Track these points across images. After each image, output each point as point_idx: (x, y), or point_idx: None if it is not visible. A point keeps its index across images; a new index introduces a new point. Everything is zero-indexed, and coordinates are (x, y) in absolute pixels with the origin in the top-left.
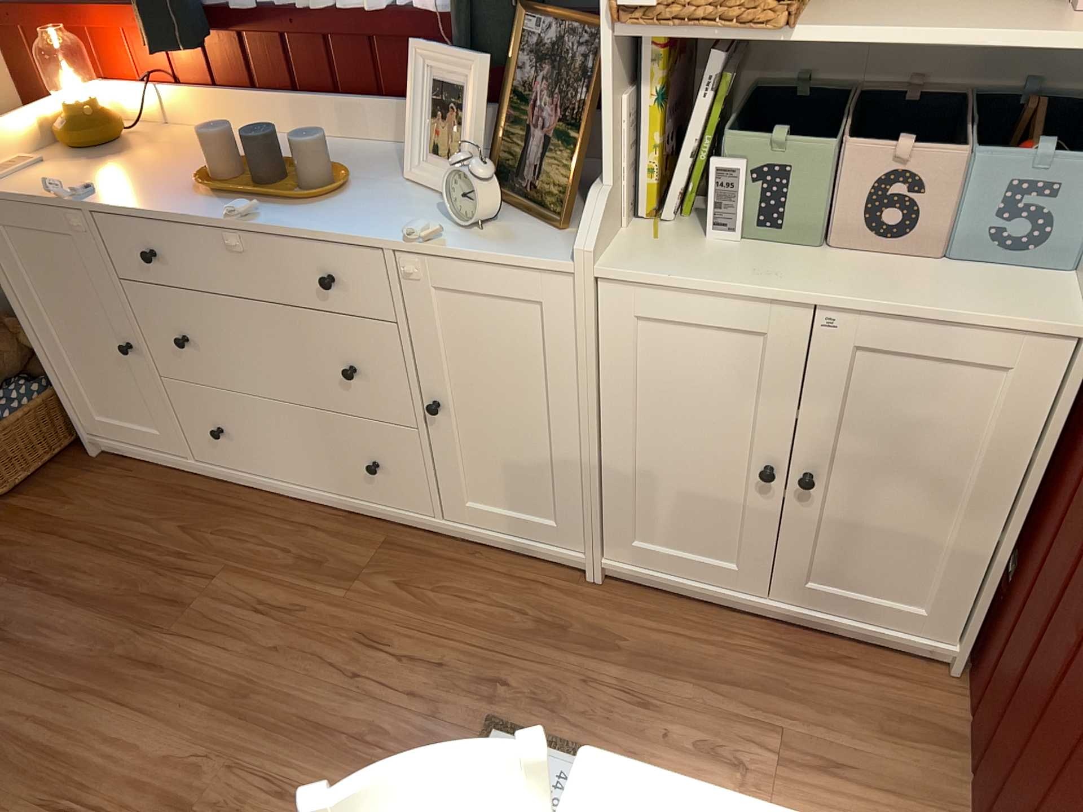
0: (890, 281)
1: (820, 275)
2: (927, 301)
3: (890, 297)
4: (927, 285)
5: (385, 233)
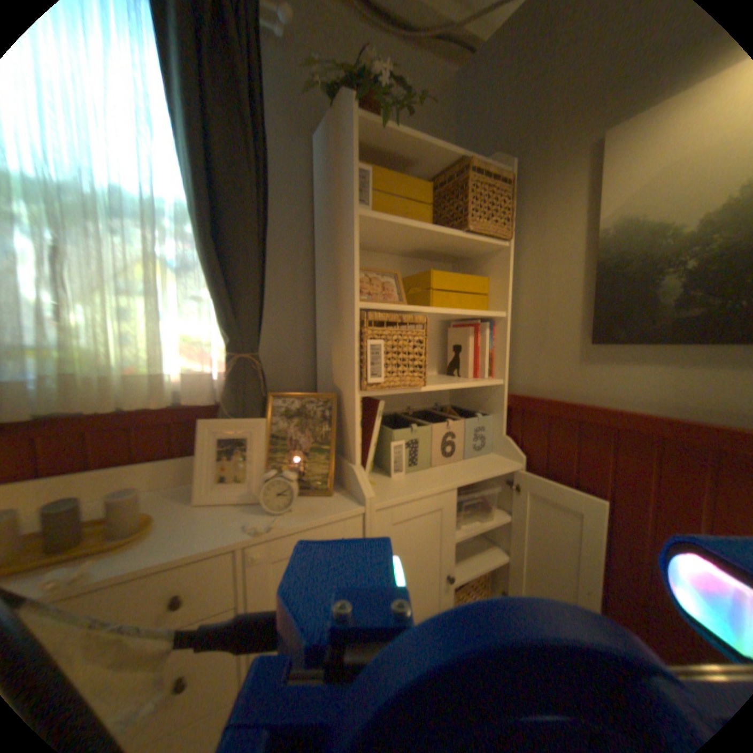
0: (464, 469)
1: (445, 474)
2: (483, 470)
3: (474, 473)
4: (473, 466)
5: (222, 537)
